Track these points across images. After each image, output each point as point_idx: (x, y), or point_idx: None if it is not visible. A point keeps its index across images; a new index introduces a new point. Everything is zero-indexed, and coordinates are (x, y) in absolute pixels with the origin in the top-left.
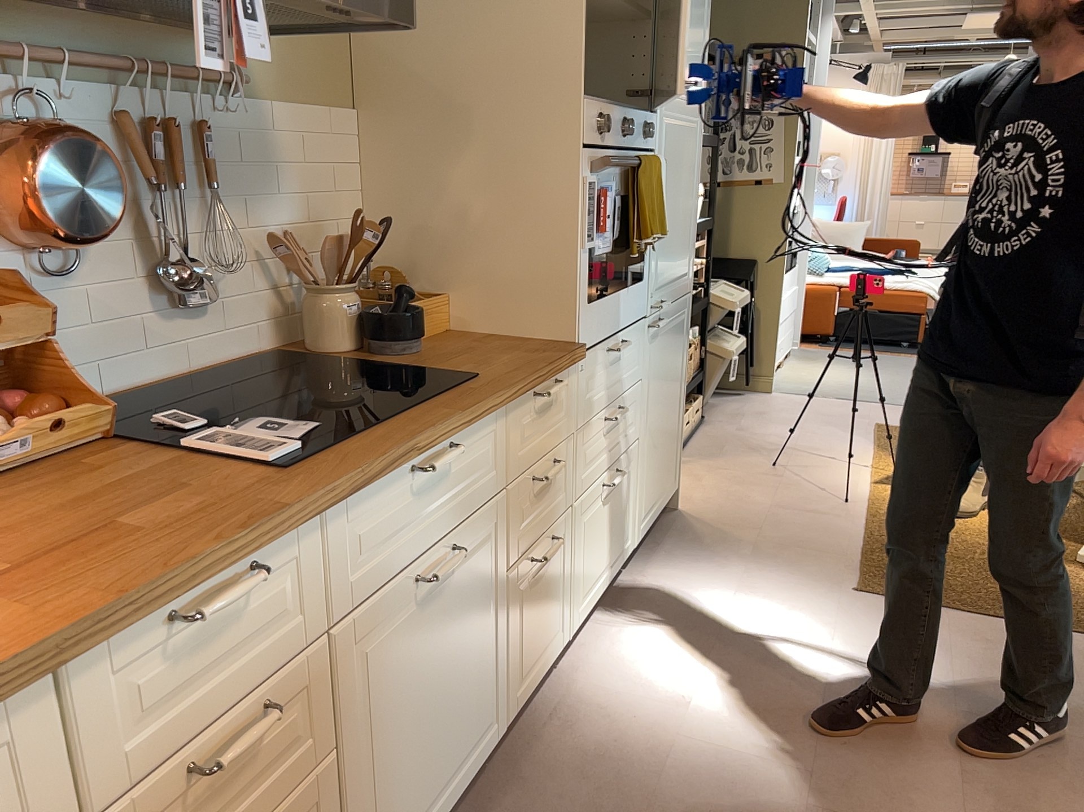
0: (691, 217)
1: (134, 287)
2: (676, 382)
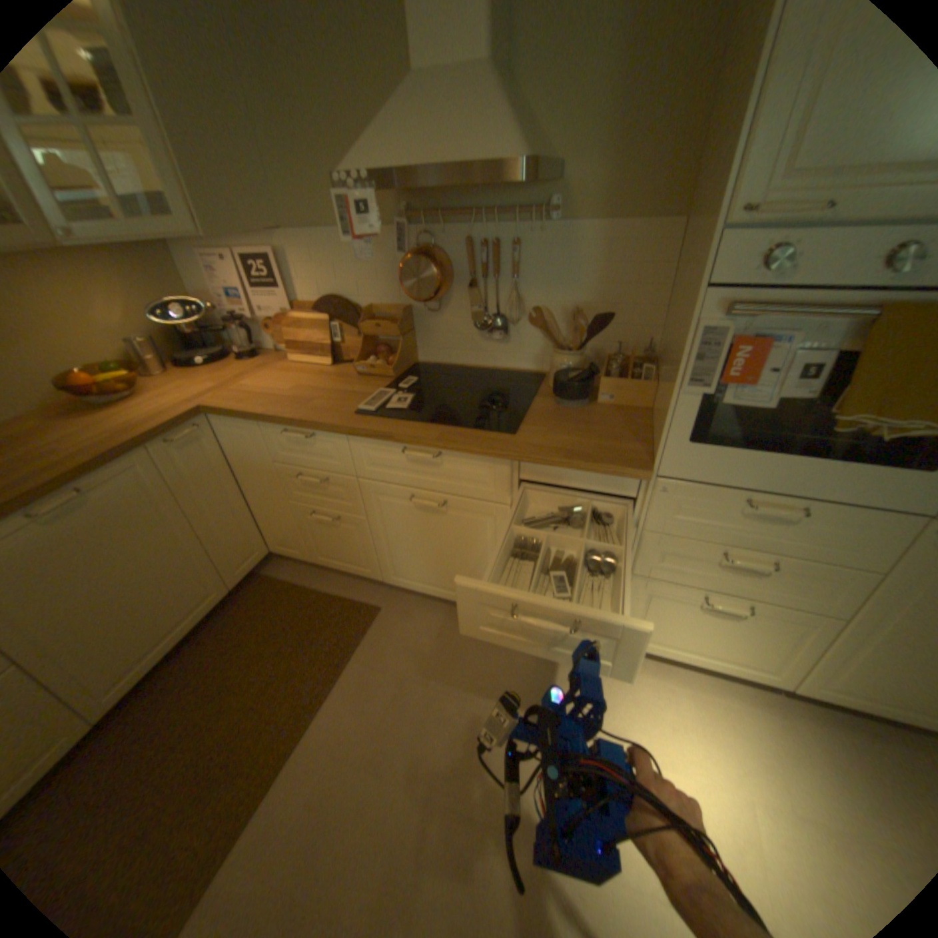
0: None
1: (466, 322)
2: None
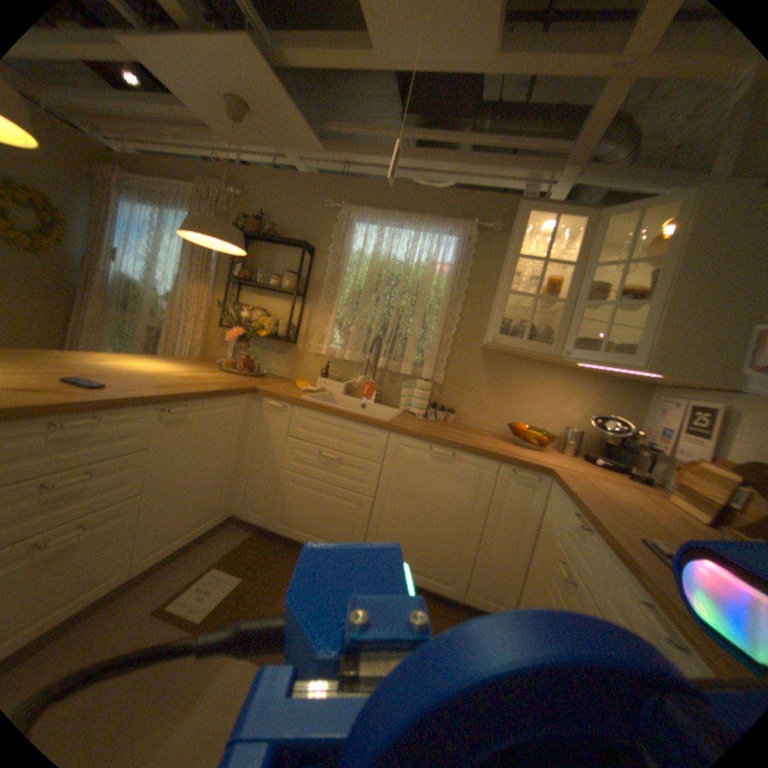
0: None
1: None
2: None
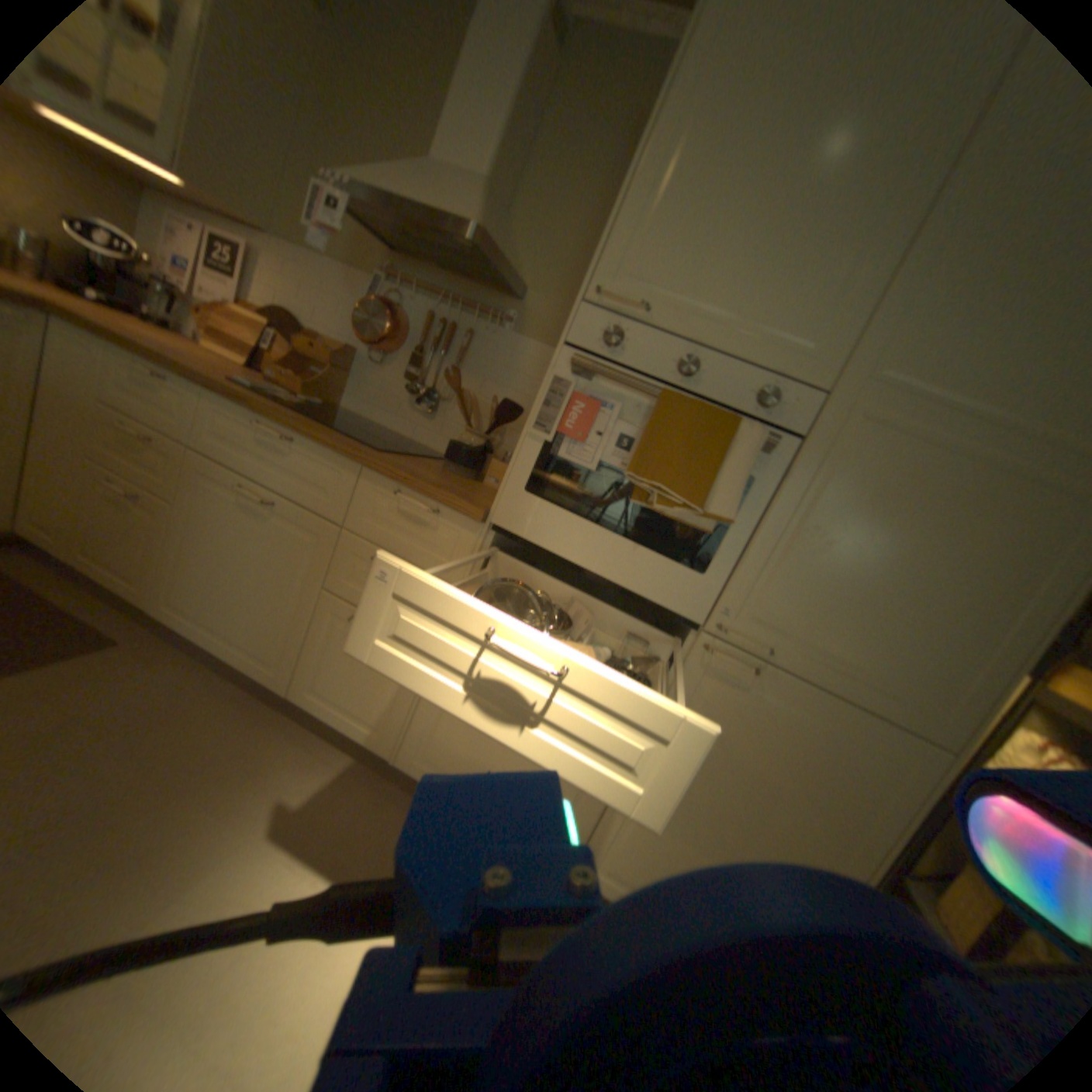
0: (1006, 635)
1: (401, 385)
2: (819, 835)
